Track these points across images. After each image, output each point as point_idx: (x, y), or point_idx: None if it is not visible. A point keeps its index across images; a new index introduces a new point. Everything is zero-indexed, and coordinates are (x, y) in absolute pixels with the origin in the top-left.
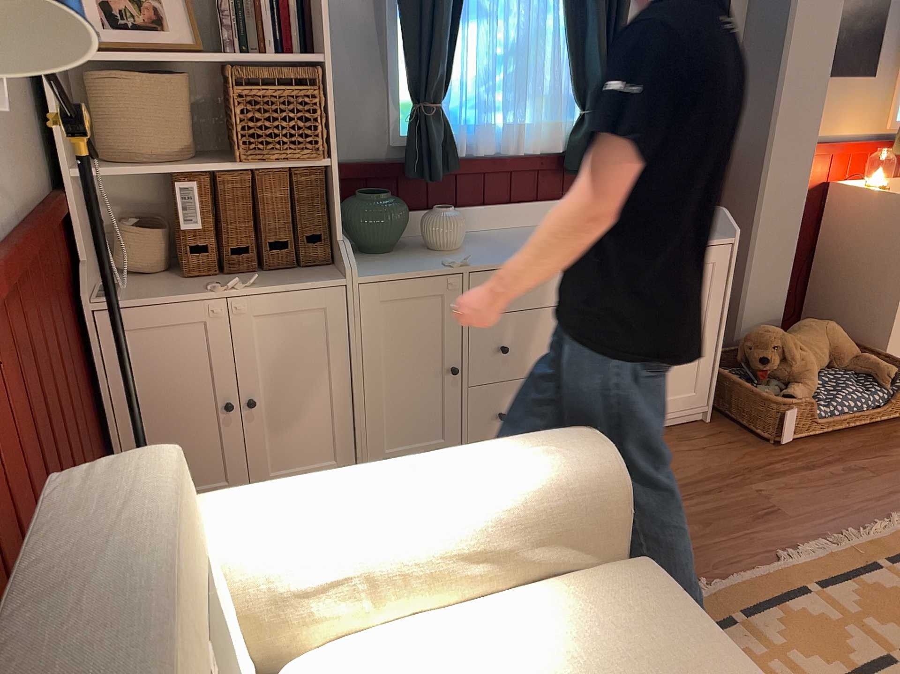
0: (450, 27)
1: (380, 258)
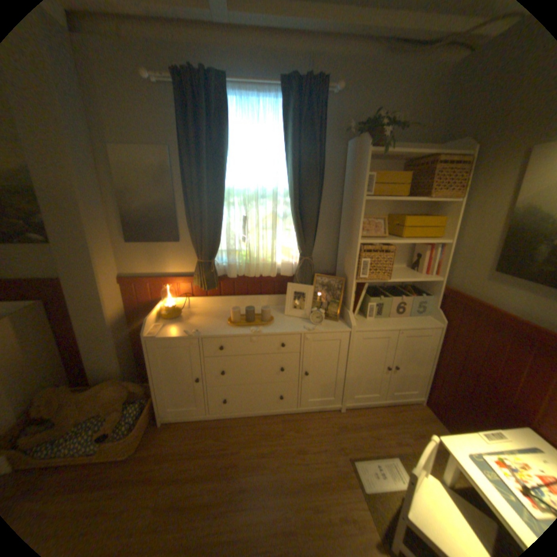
0: None
1: None
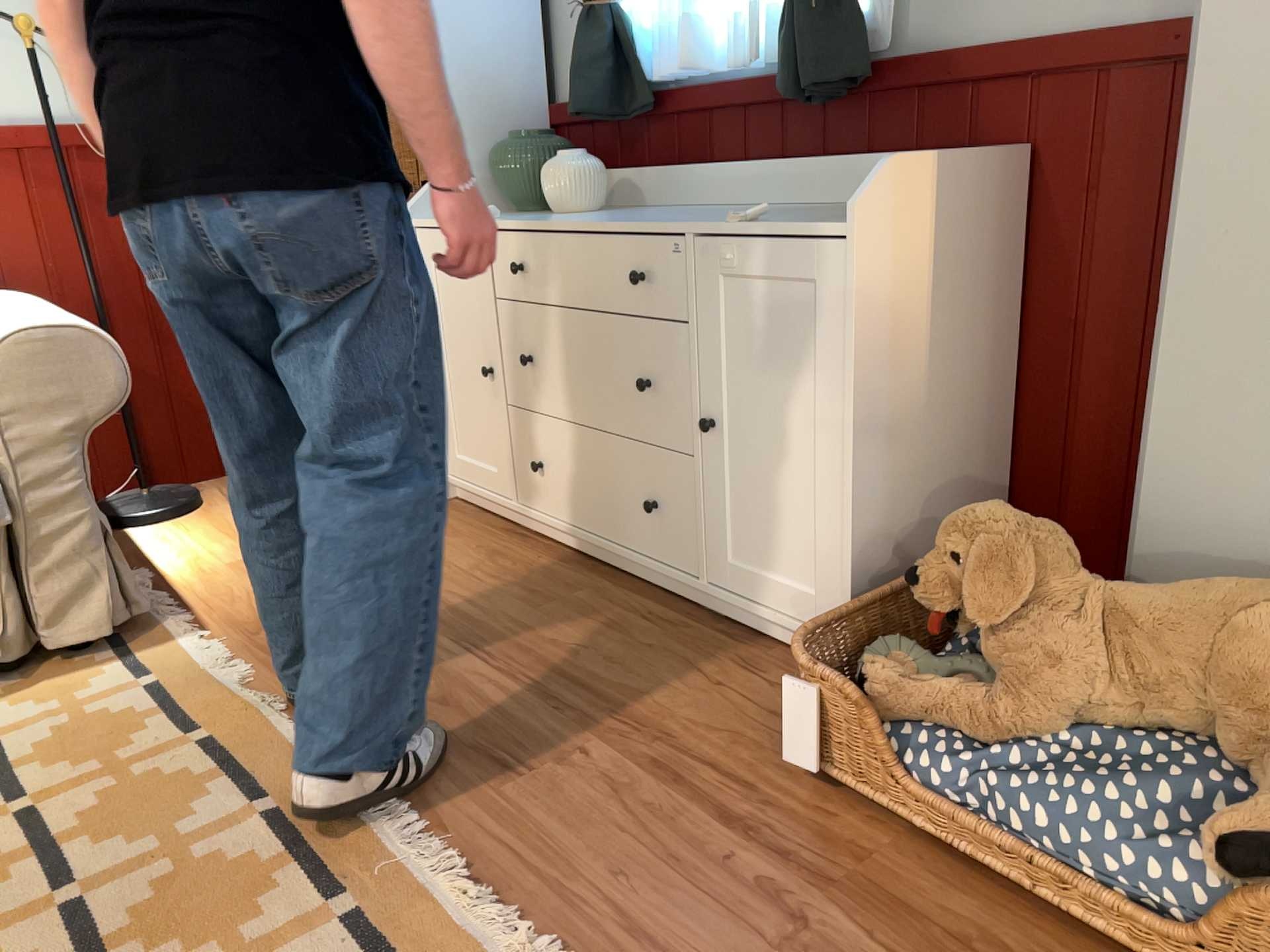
0: None
1: (503, 215)
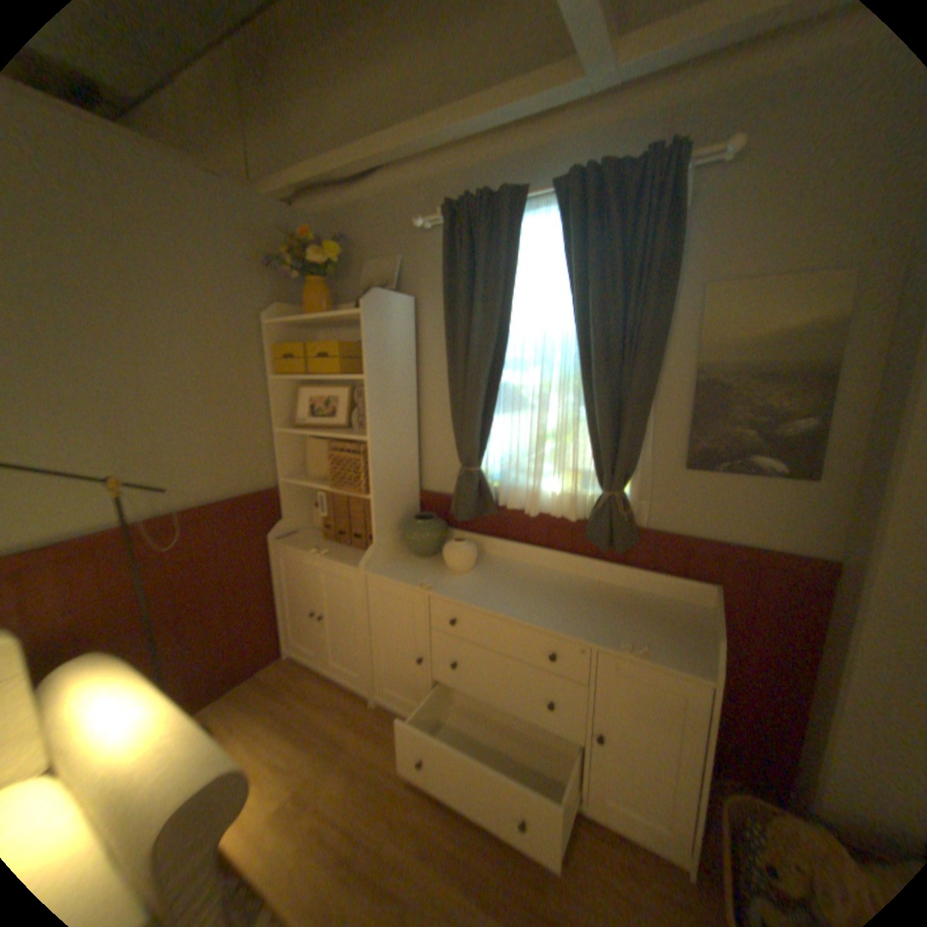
0: (478, 418)
1: (412, 561)
